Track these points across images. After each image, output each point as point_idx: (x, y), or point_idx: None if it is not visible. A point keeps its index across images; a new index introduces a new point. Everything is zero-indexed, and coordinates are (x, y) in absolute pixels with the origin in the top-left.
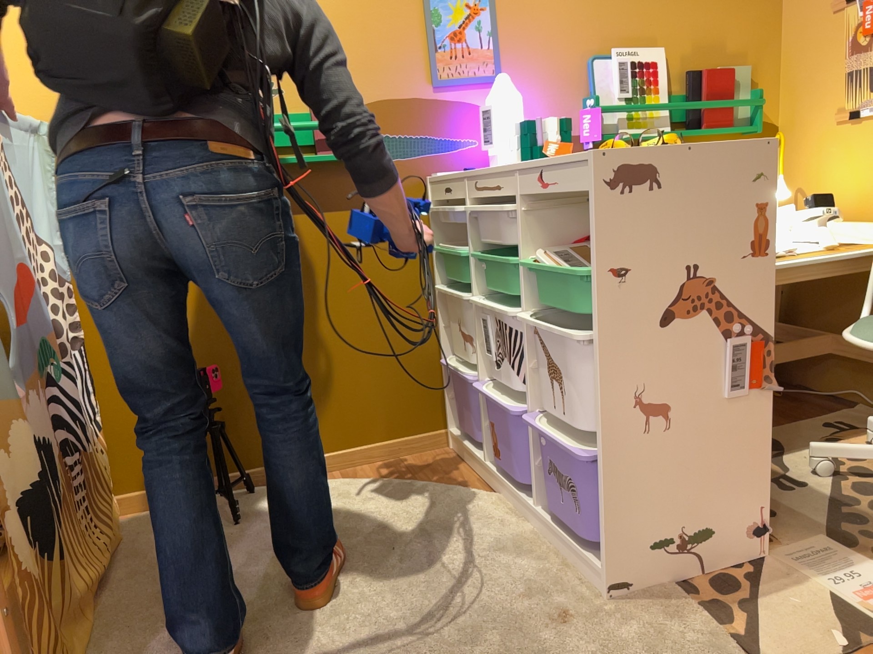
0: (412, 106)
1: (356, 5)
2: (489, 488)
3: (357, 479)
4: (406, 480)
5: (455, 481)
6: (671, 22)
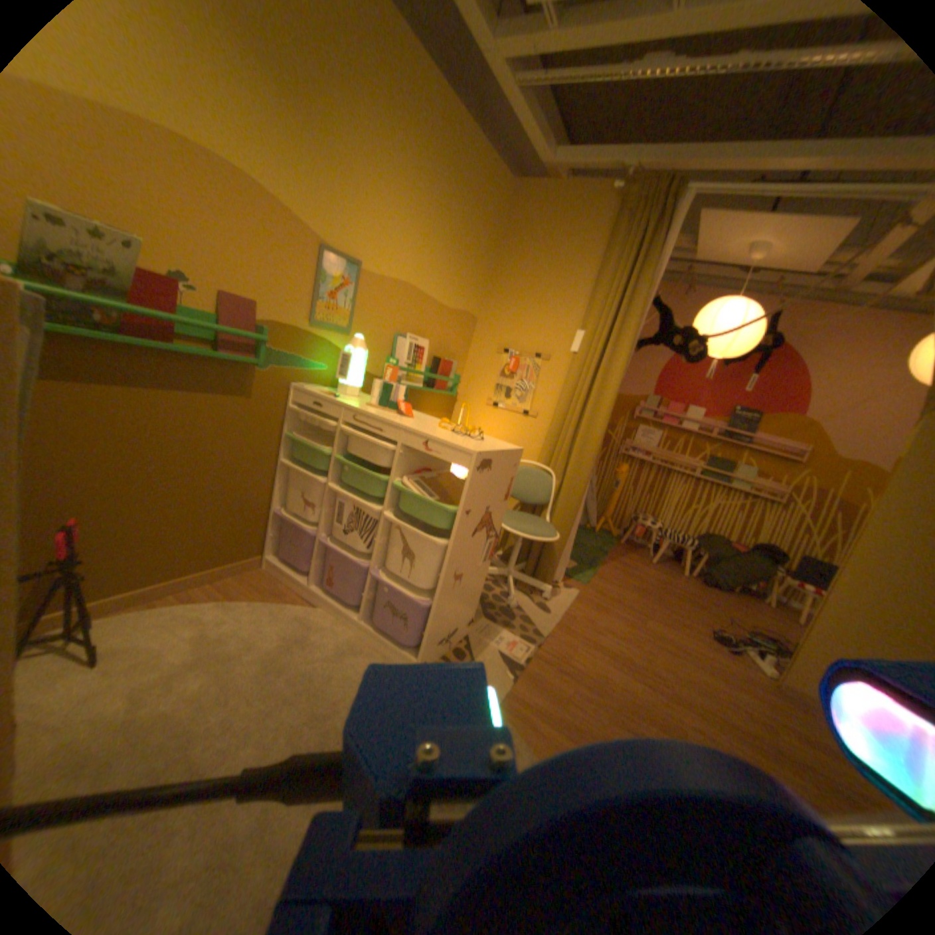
0: (294, 334)
1: (273, 247)
2: (312, 605)
3: (201, 606)
4: (244, 603)
5: (283, 600)
6: (434, 328)
